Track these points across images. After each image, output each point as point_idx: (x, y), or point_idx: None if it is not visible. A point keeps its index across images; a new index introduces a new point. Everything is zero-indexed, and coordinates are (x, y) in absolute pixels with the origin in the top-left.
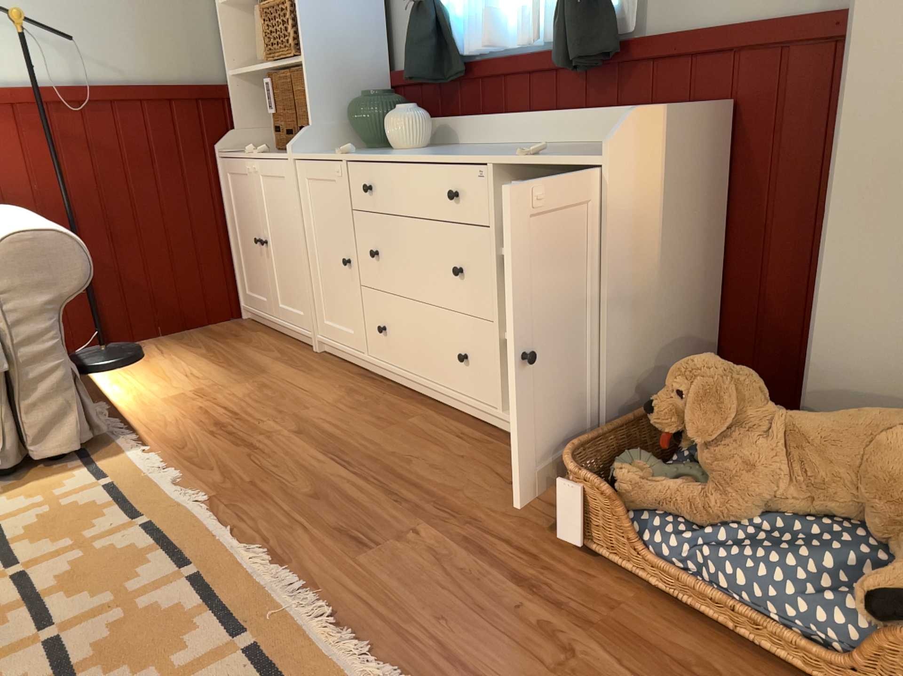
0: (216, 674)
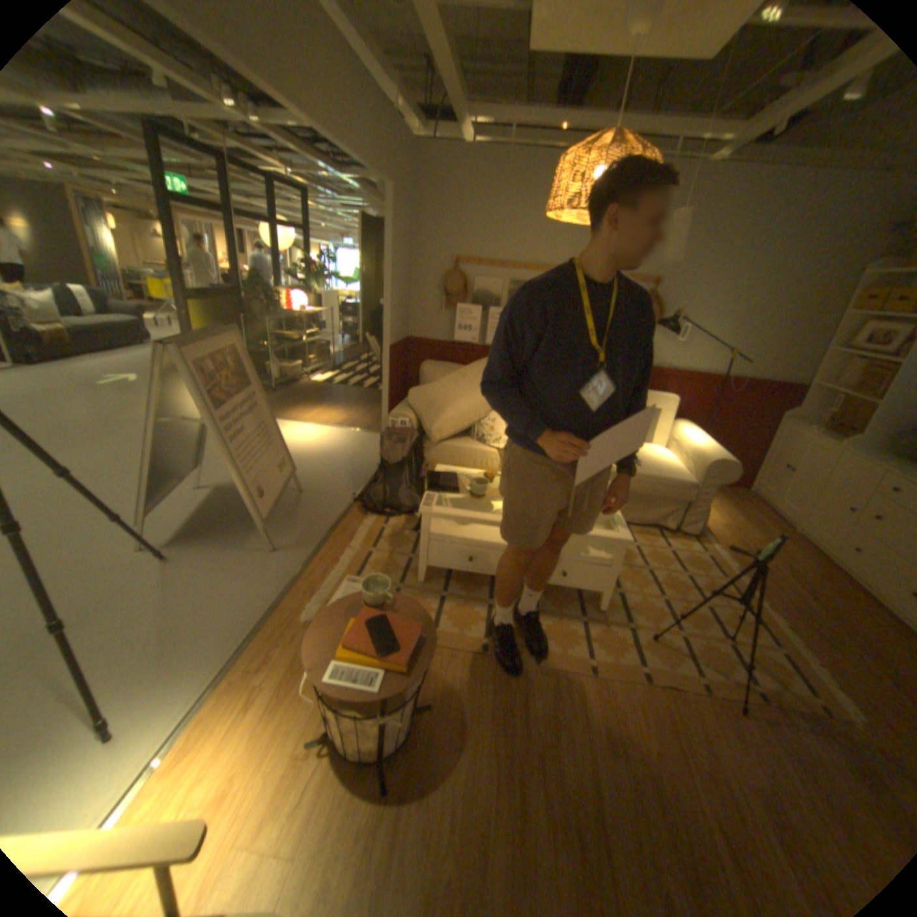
0: (775, 656)
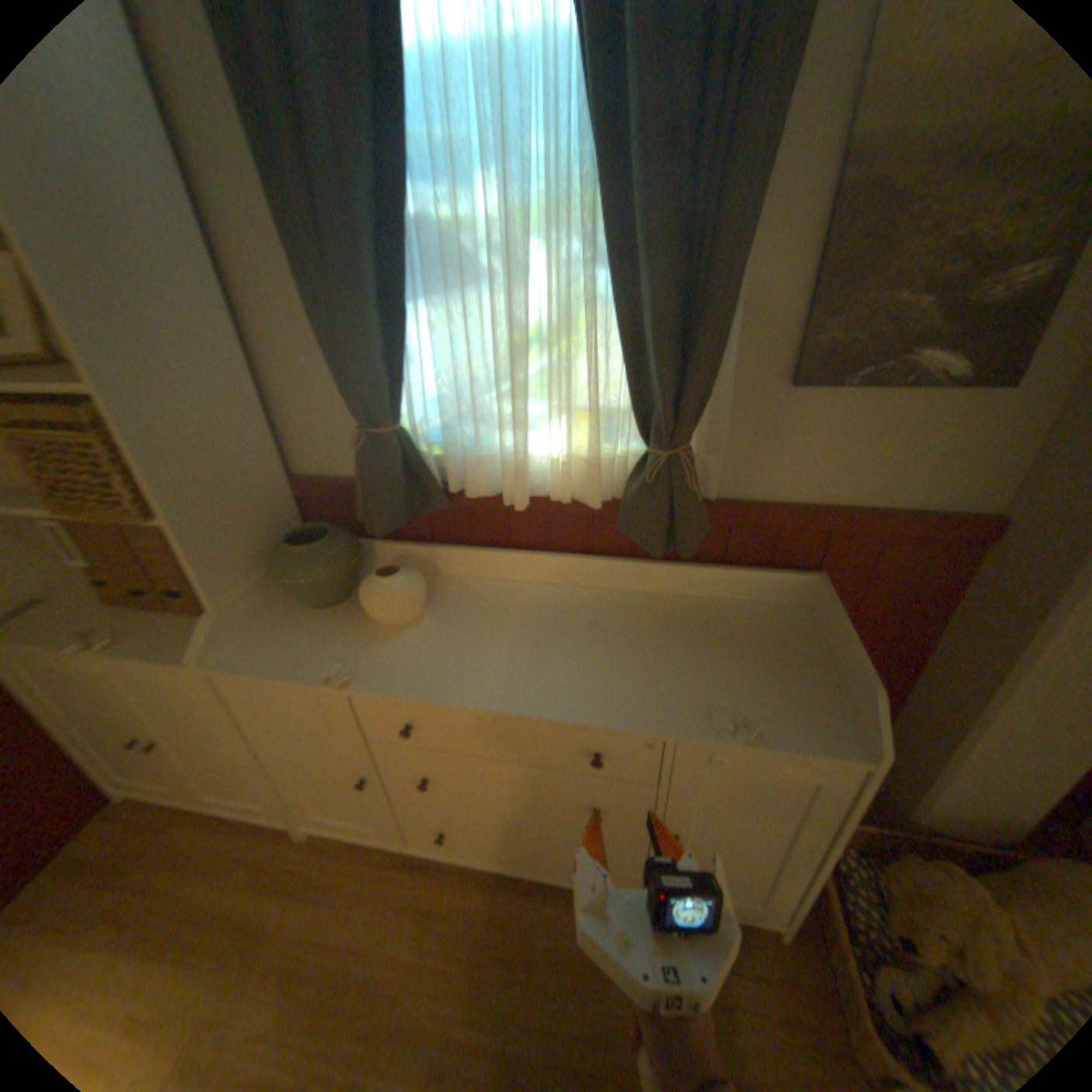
0: None
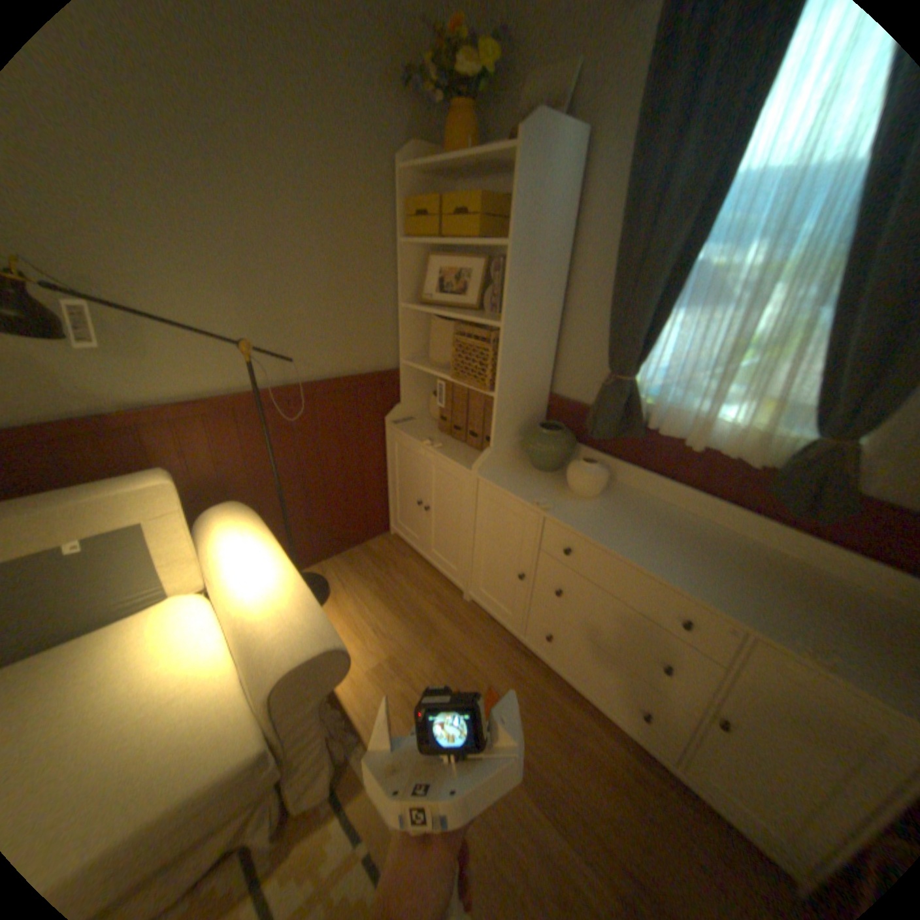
0: None
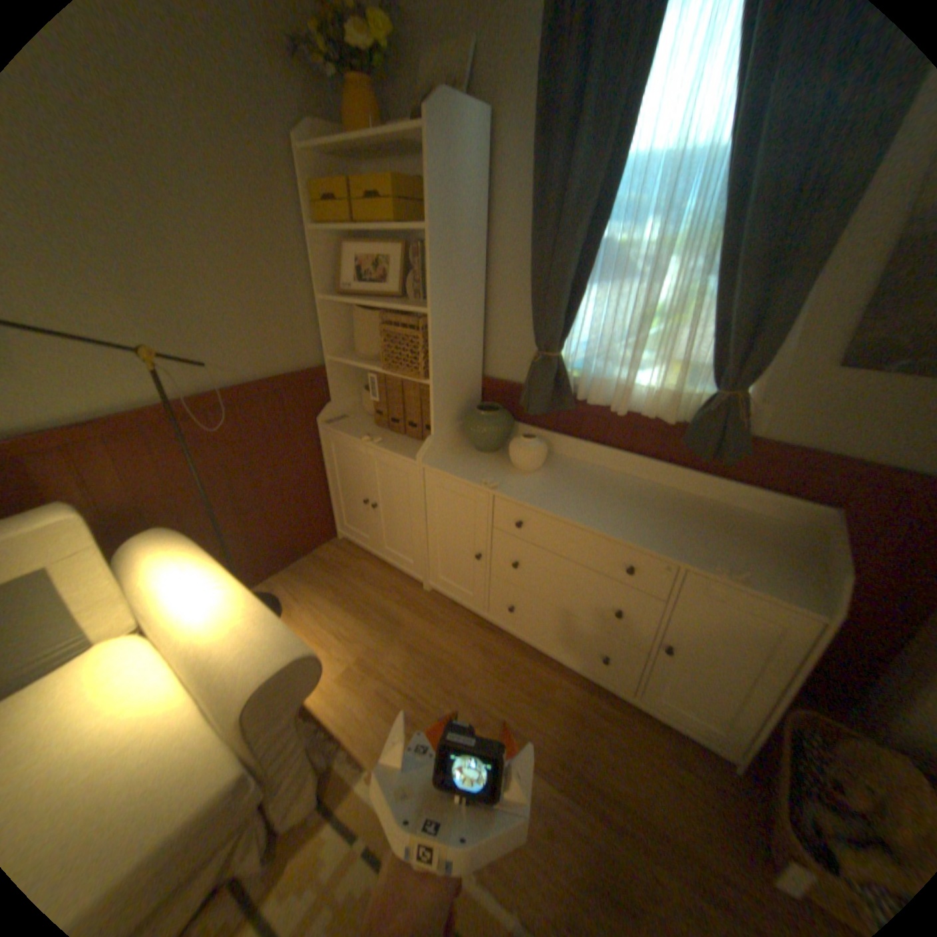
0: None
